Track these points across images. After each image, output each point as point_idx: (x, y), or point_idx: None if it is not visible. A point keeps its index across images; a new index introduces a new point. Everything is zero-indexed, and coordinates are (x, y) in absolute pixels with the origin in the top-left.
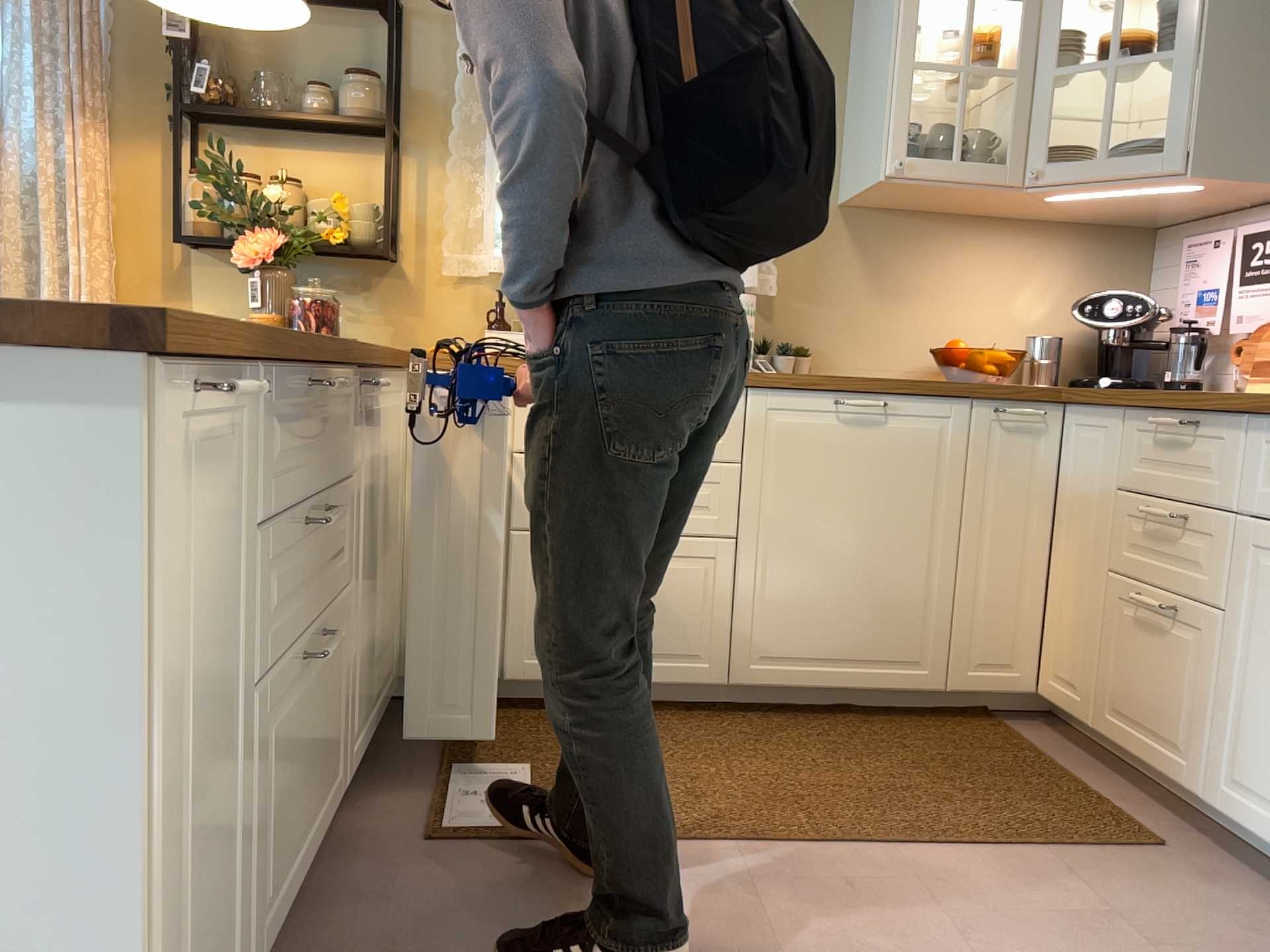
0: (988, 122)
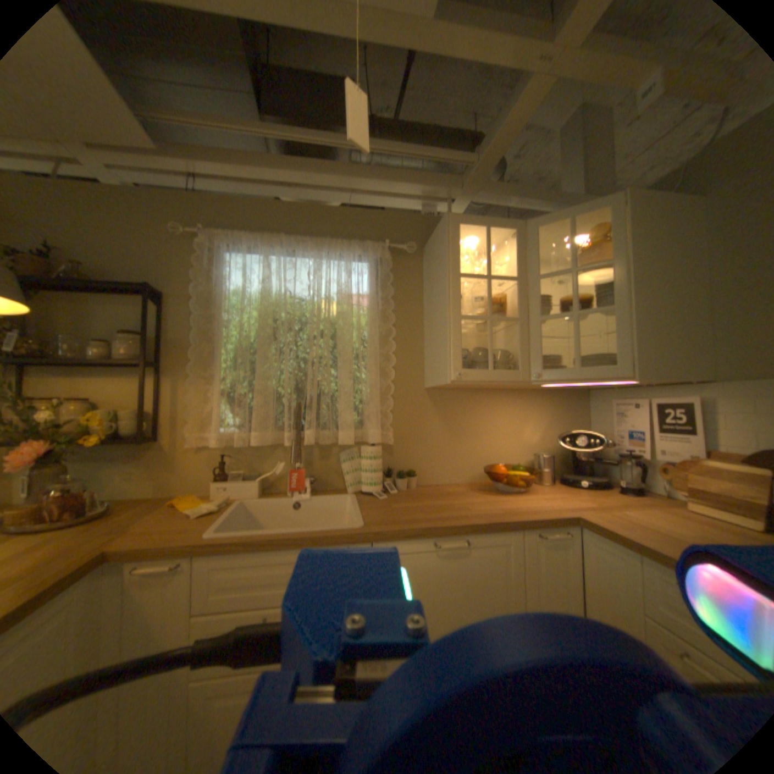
0: (502, 343)
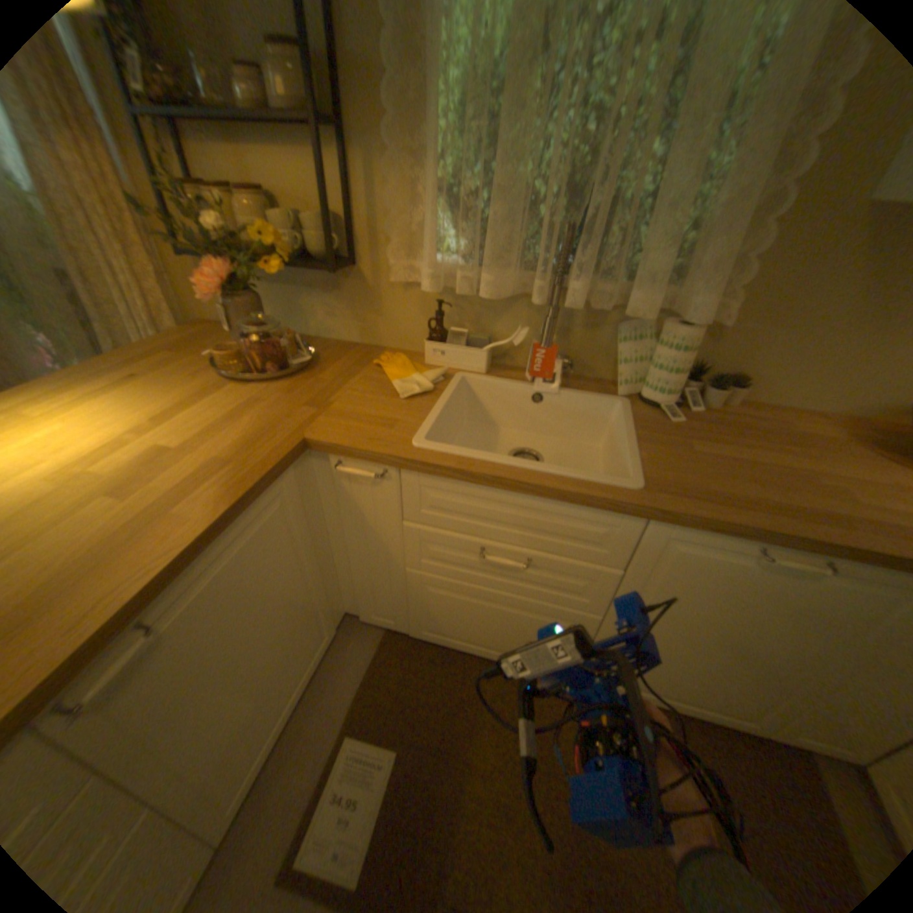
0: None
